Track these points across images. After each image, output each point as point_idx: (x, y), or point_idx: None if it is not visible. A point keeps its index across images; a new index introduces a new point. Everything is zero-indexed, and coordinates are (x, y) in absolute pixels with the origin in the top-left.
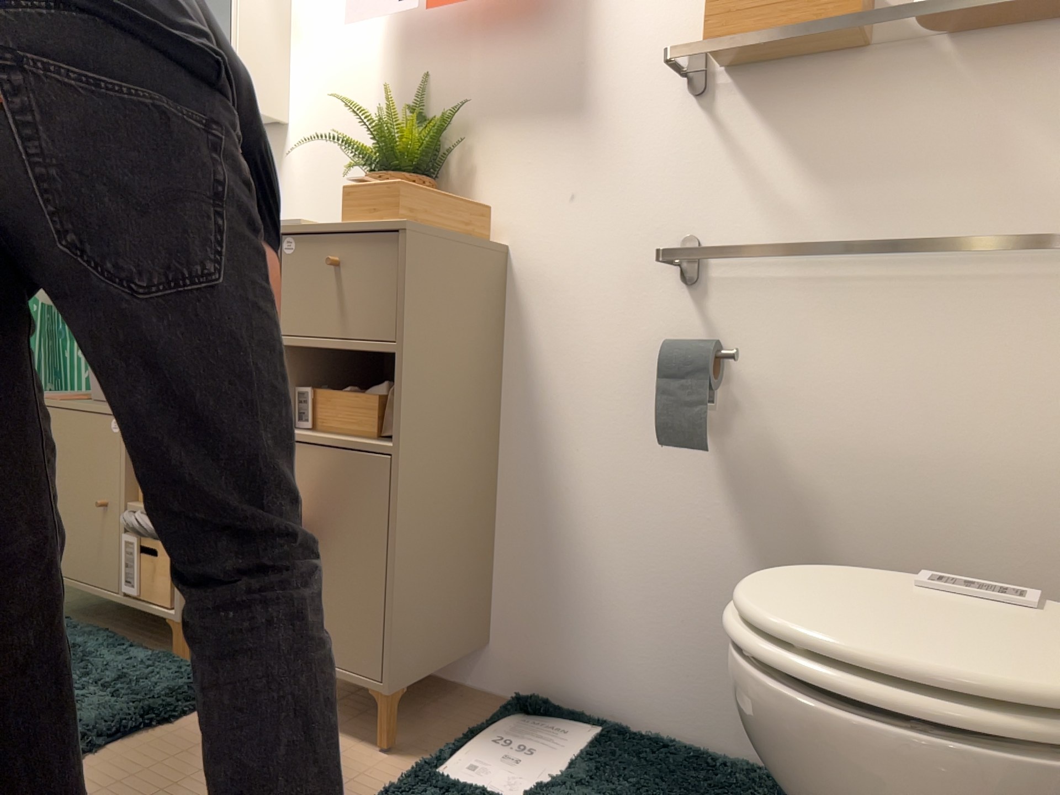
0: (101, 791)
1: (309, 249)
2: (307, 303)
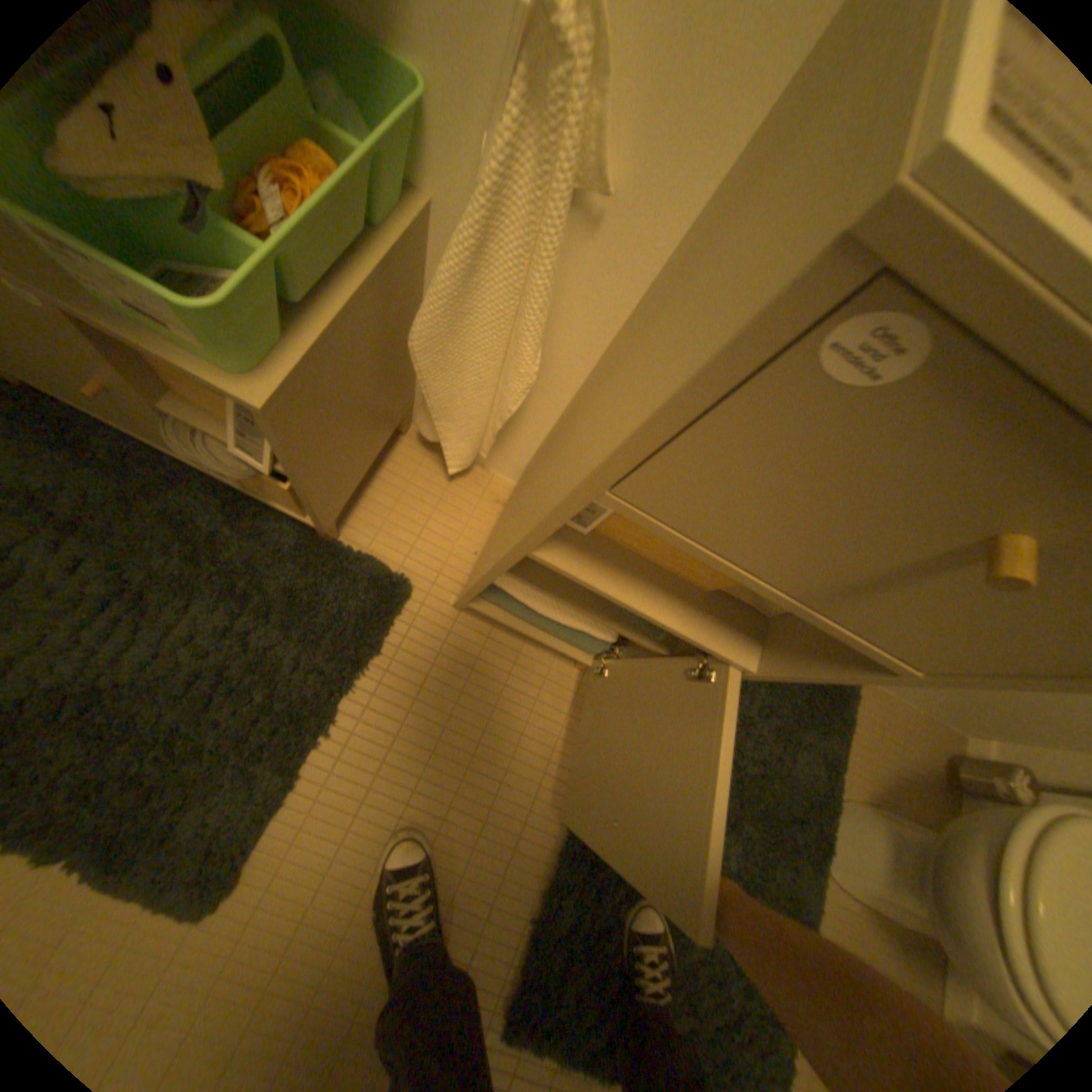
0: (377, 776)
1: (986, 417)
2: (775, 507)
